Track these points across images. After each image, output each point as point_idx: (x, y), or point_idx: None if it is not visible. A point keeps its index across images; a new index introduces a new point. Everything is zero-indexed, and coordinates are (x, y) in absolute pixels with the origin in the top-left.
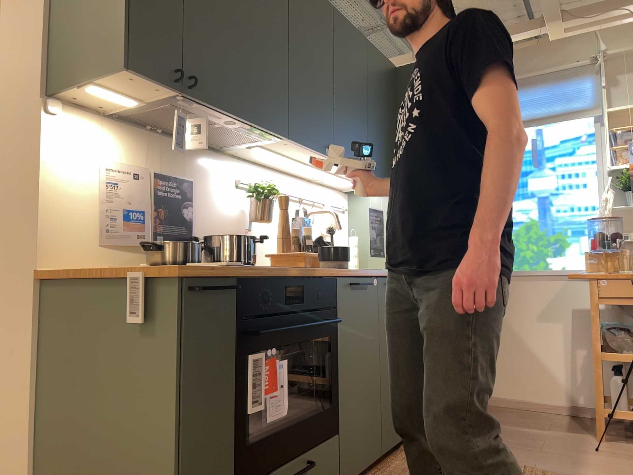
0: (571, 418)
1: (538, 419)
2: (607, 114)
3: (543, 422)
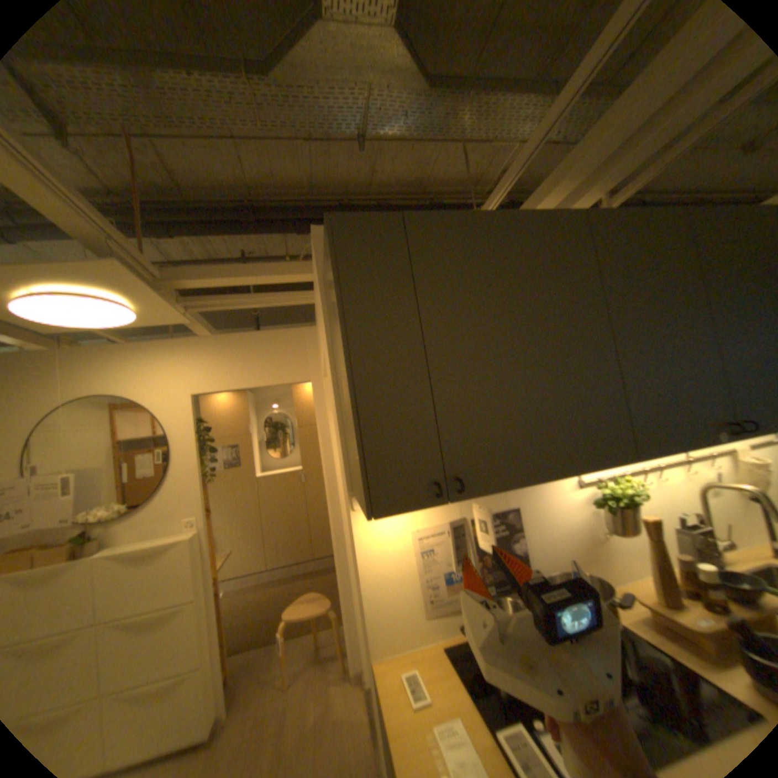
0: None
1: None
2: None
3: None
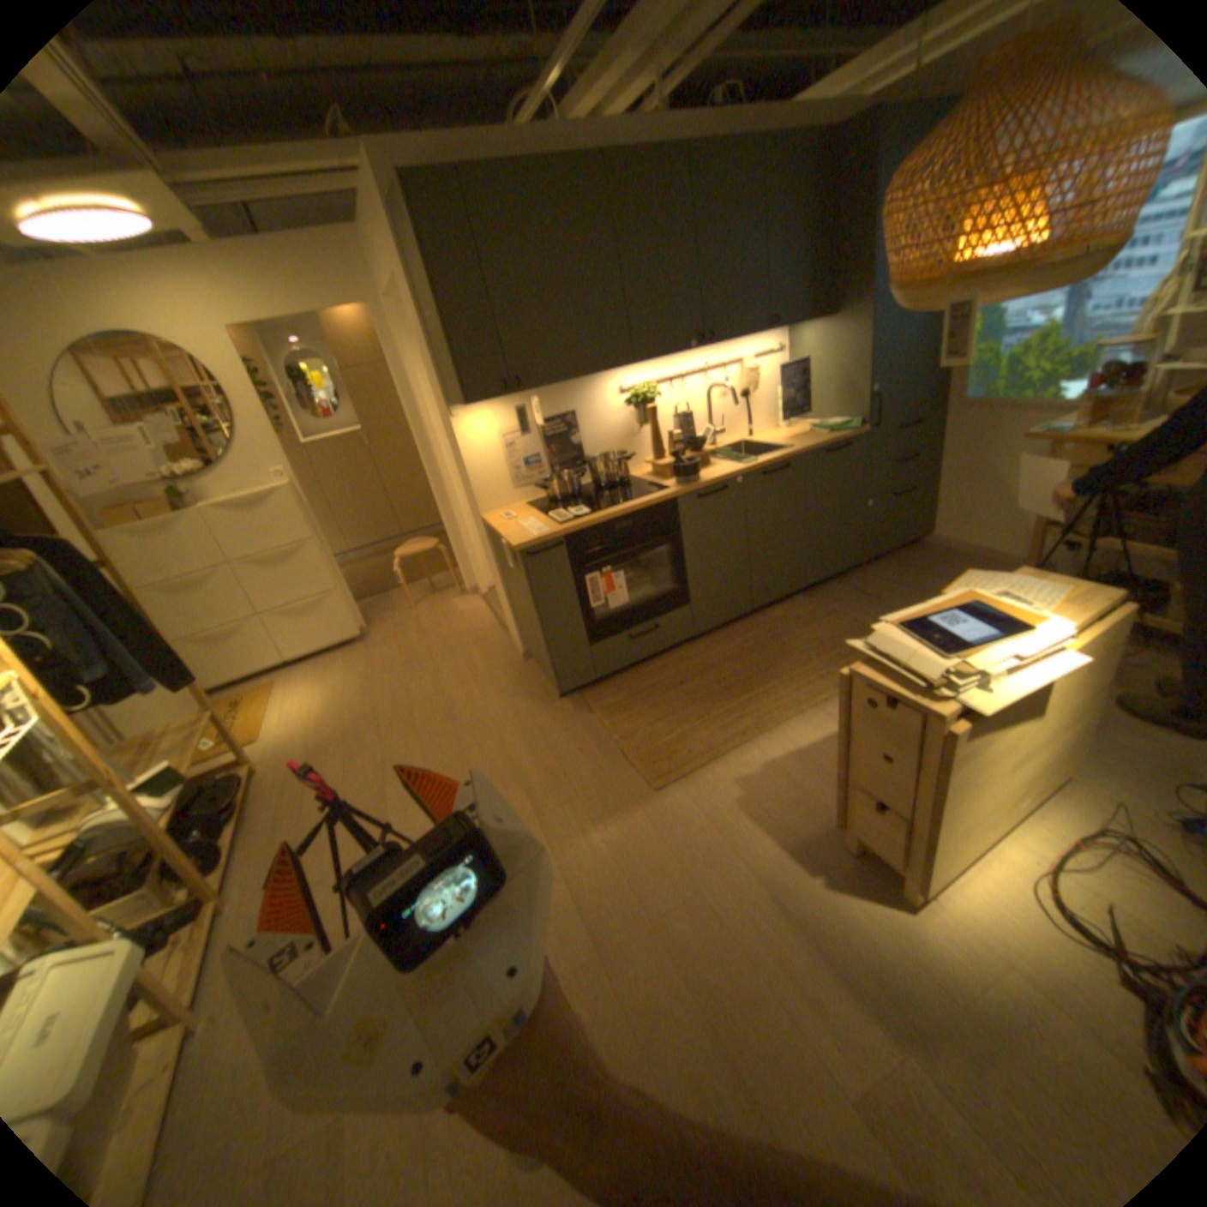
0: None
1: None
2: None
3: None
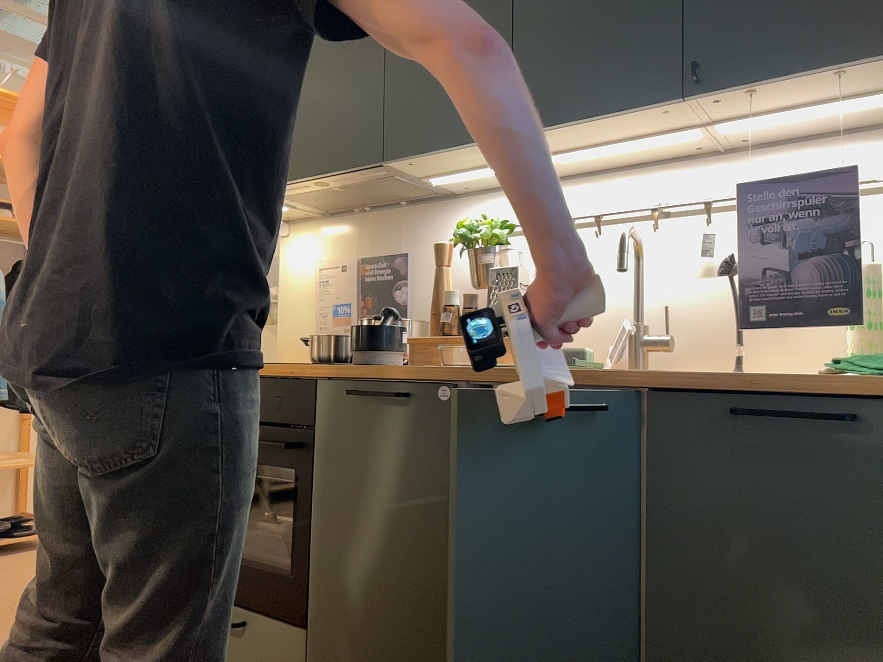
0: None
1: None
2: None
3: None
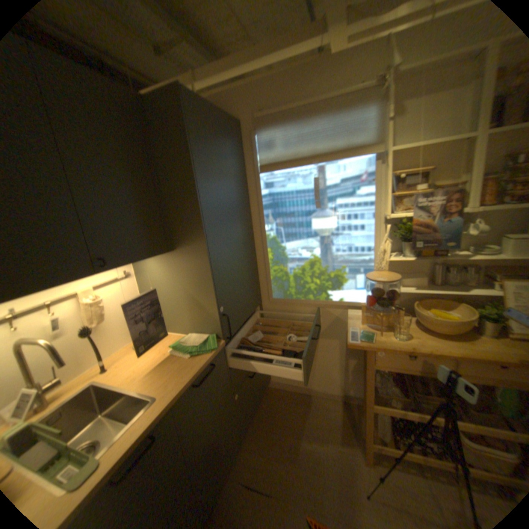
0: (343, 409)
1: (319, 416)
2: (393, 151)
3: (323, 424)
